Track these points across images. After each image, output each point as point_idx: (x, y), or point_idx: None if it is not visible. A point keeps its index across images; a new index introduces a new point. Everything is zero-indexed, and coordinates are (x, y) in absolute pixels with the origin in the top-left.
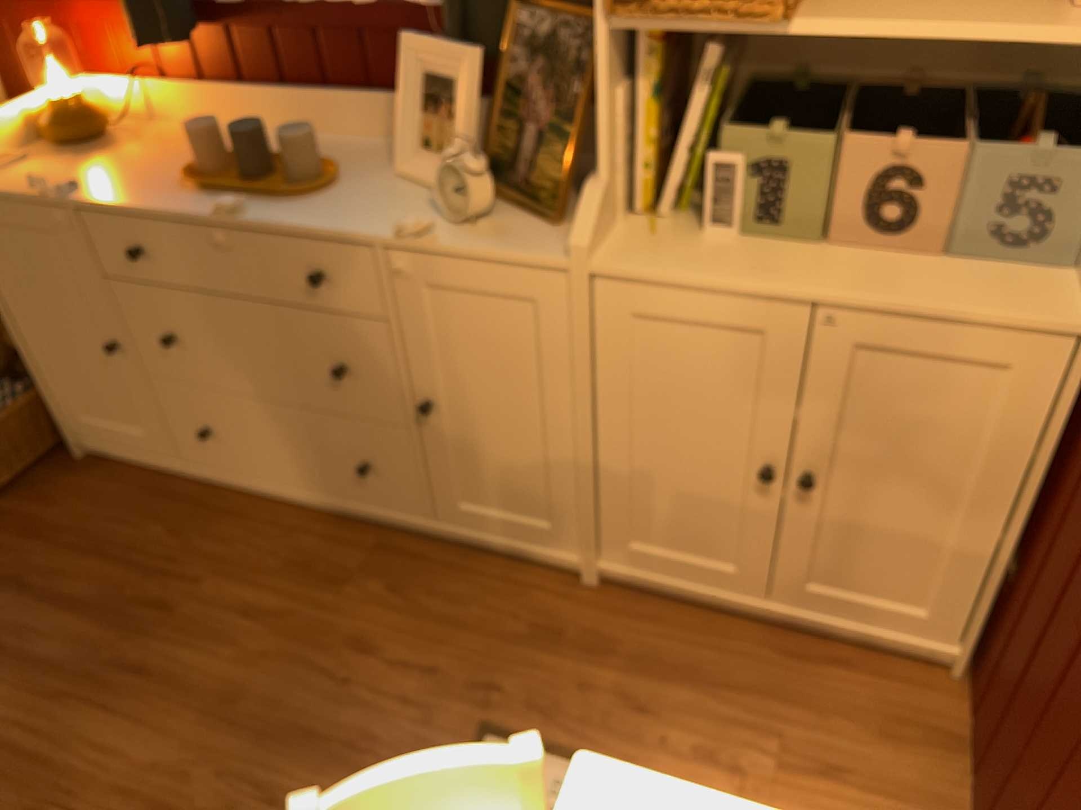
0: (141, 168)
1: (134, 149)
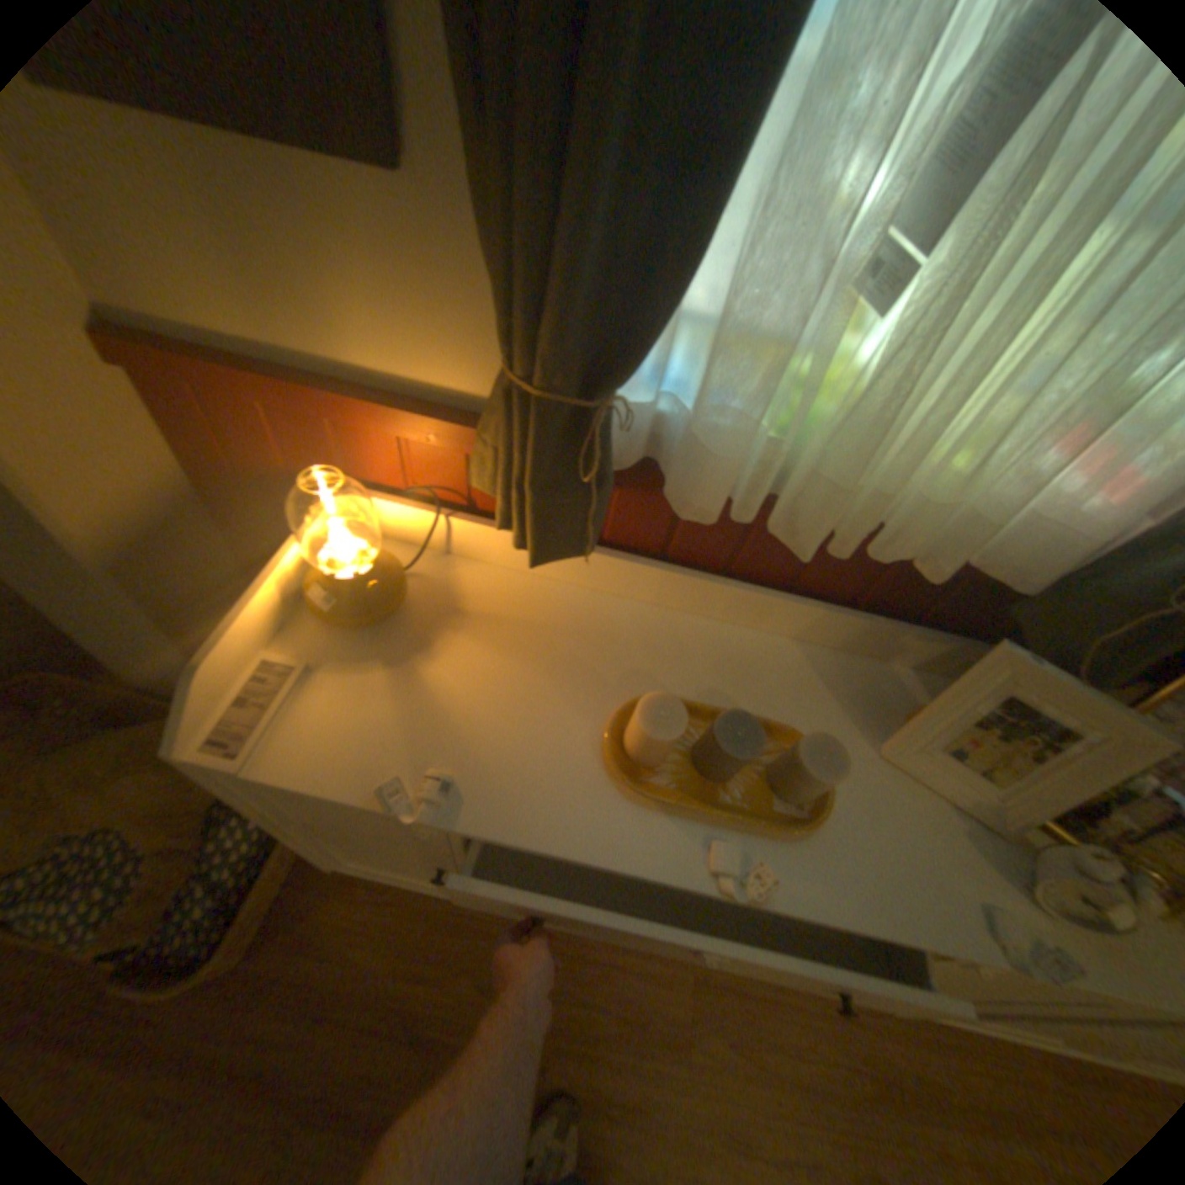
0: (524, 720)
1: (476, 648)
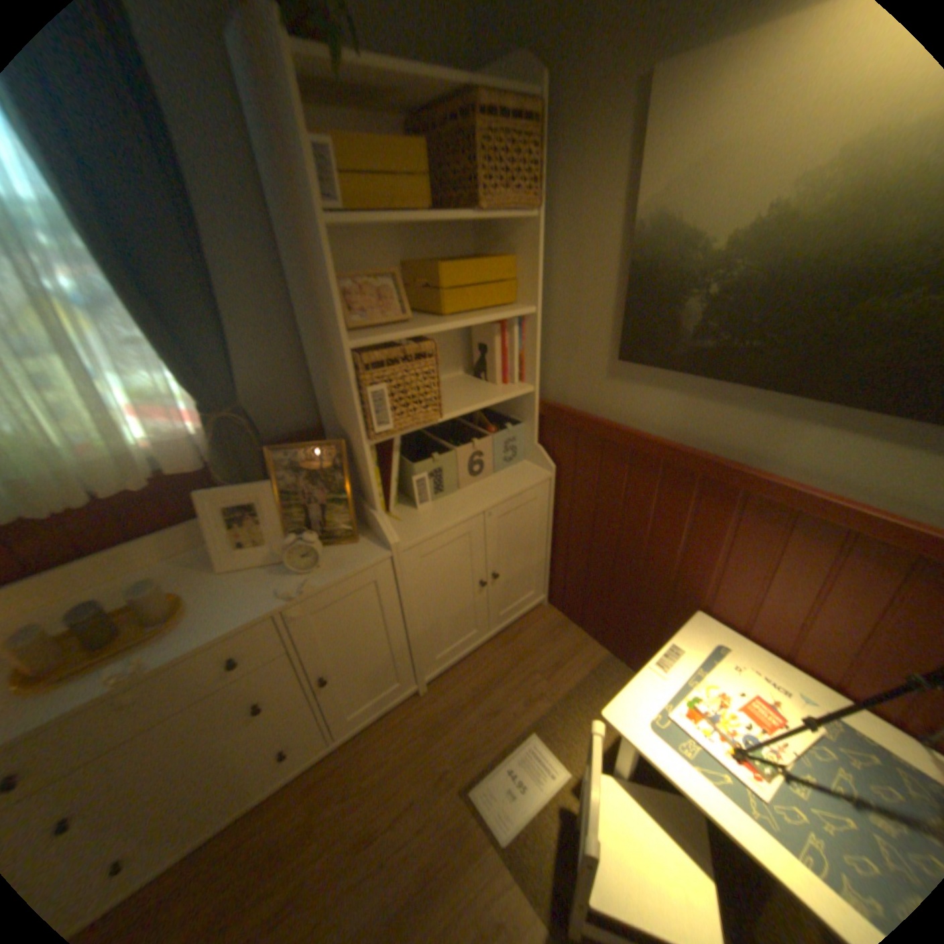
0: None
1: None
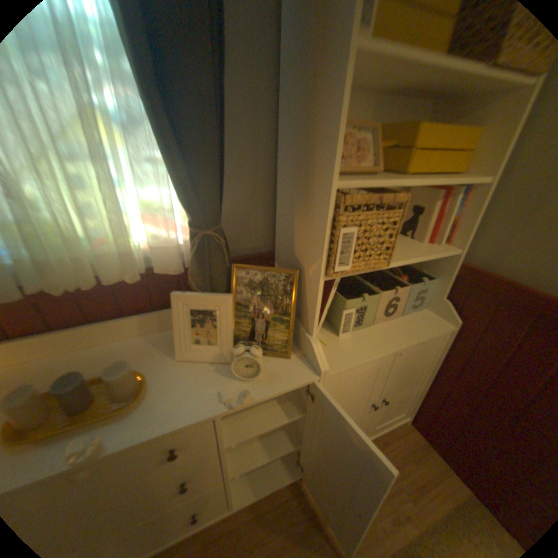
0: None
1: None
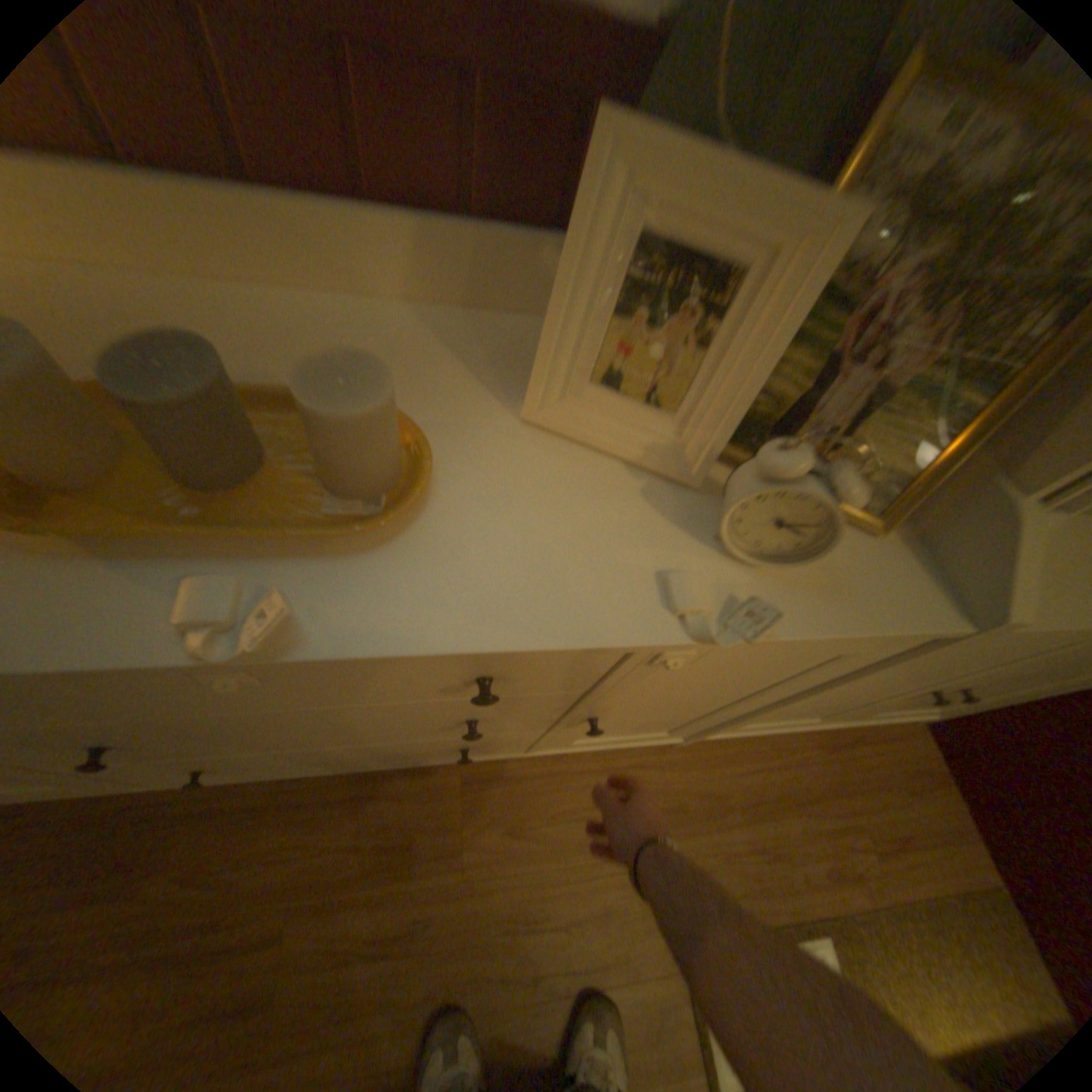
0: None
1: None
